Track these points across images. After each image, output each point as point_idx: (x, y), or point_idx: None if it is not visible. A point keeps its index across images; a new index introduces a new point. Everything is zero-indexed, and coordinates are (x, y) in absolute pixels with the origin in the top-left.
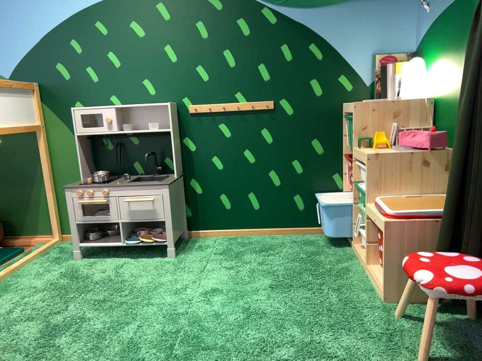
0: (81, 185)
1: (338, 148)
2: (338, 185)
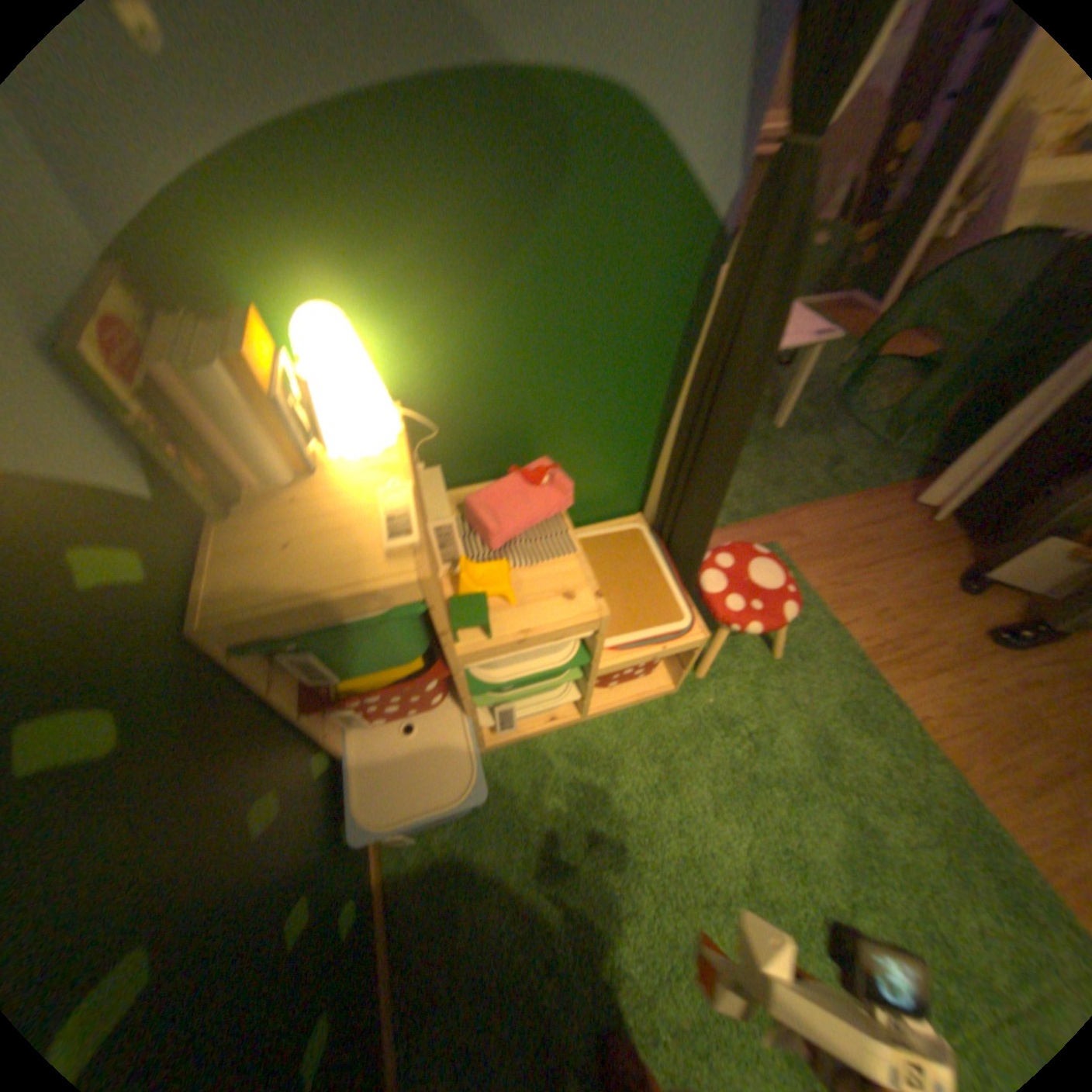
0: None
1: (278, 725)
2: (327, 764)
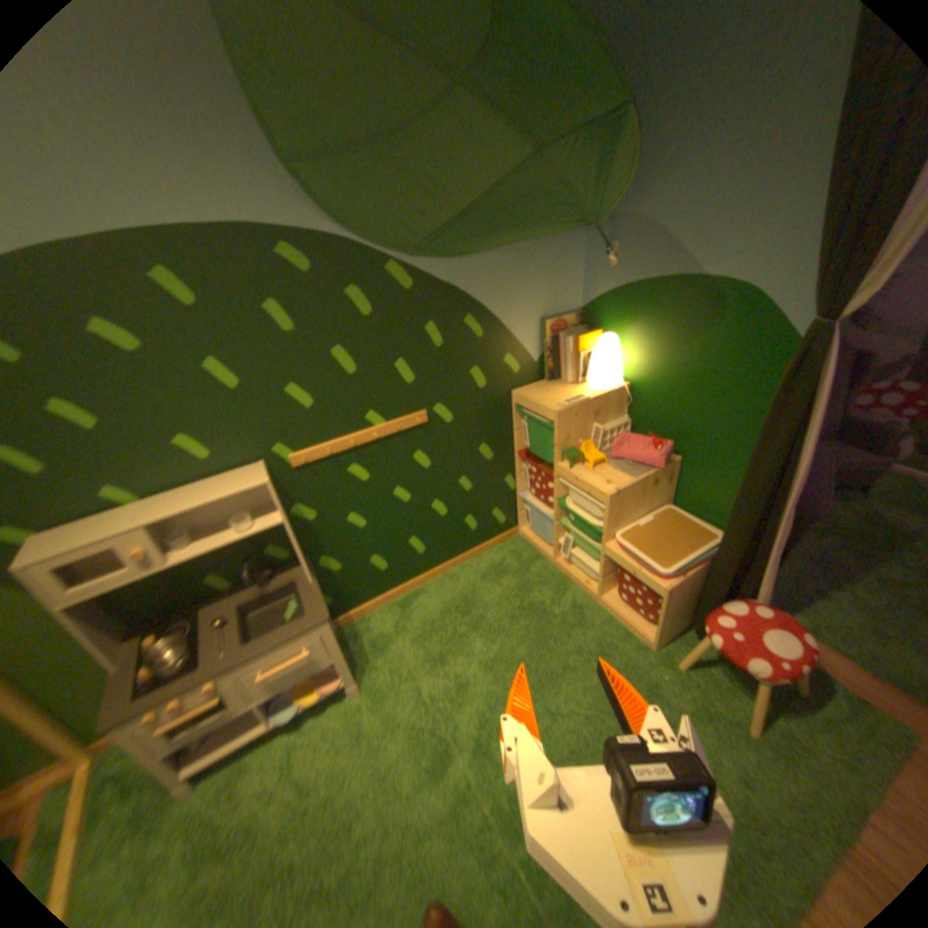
0: (140, 696)
1: (508, 447)
2: (510, 487)
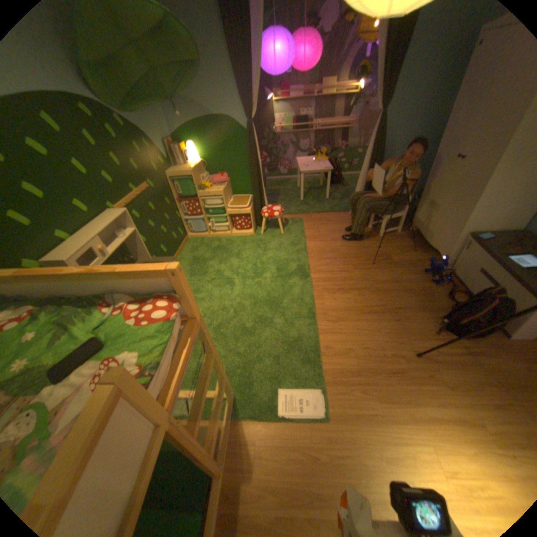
0: None
1: (172, 198)
2: (178, 216)
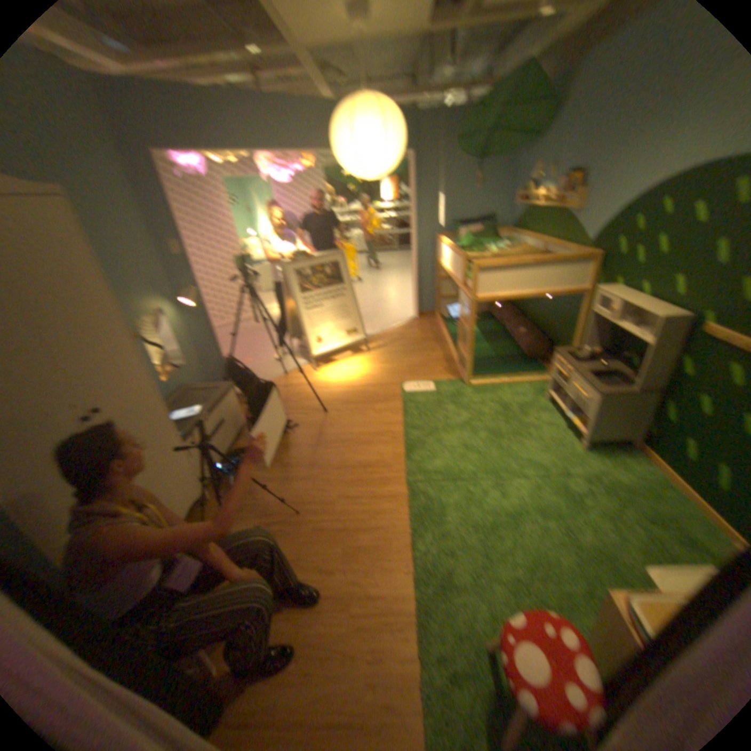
0: (565, 353)
1: None
2: None
